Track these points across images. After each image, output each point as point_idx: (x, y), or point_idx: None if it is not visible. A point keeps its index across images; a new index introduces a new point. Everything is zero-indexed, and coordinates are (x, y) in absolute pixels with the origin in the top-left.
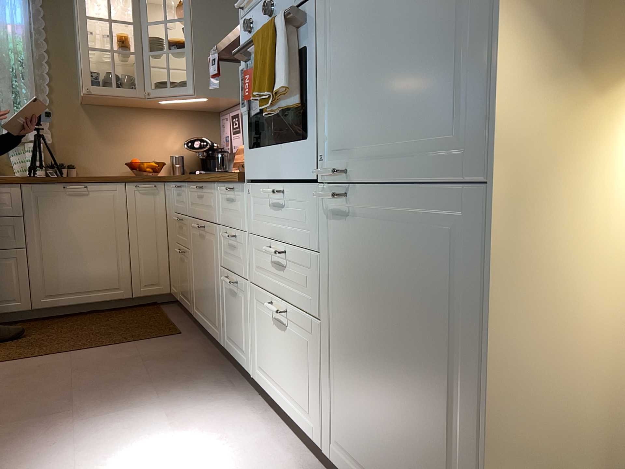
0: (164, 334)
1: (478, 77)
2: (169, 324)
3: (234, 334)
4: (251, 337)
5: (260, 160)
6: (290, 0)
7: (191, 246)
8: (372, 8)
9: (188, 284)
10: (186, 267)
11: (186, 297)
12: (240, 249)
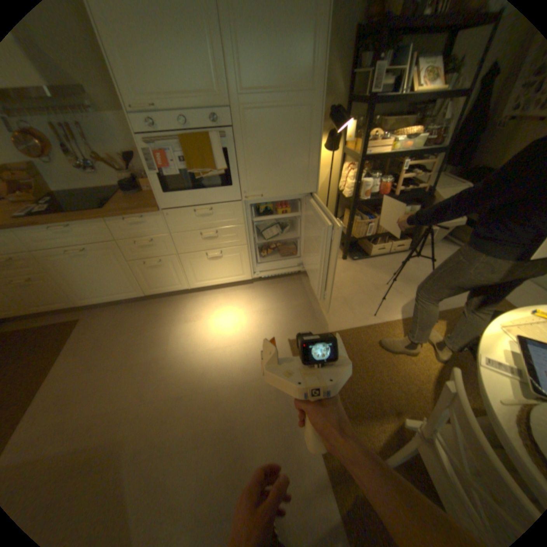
0: (68, 329)
1: (309, 170)
2: (50, 327)
3: (160, 283)
4: (182, 275)
5: (179, 198)
6: (201, 122)
7: (48, 270)
8: (269, 143)
9: (52, 295)
10: (39, 287)
11: (48, 305)
12: (159, 244)
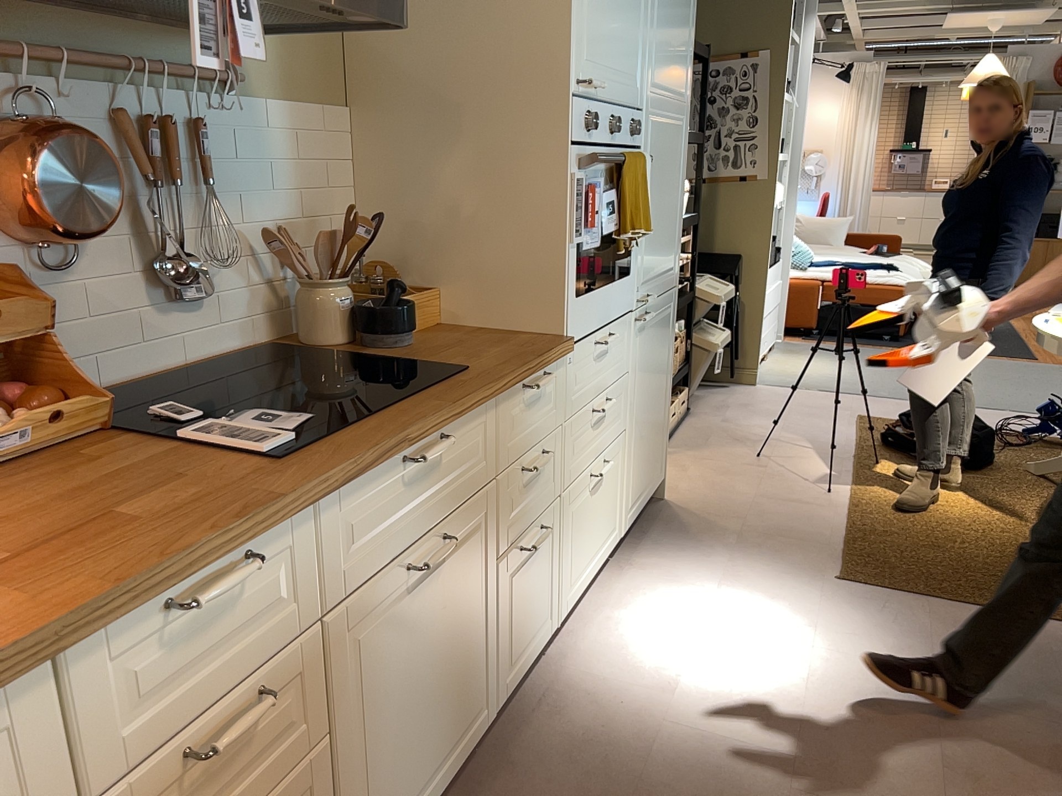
0: None
1: (677, 239)
2: None
3: (526, 628)
4: (557, 571)
5: (589, 308)
6: (626, 134)
7: (340, 705)
8: (661, 185)
9: None
10: None
11: None
12: (548, 462)
